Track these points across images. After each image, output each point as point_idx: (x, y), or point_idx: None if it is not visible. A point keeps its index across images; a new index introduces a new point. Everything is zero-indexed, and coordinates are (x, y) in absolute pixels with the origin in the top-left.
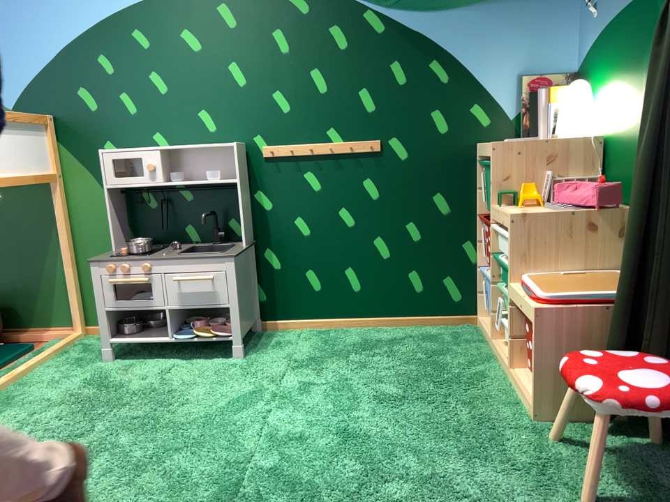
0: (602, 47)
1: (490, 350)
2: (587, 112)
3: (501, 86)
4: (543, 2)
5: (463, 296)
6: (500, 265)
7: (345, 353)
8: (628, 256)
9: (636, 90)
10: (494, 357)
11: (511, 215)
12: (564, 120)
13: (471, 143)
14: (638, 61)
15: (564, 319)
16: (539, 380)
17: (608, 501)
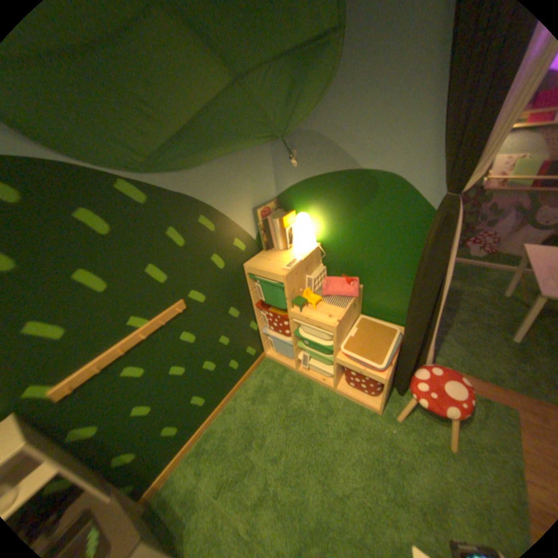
0: (309, 189)
1: (300, 375)
2: (313, 233)
3: (247, 220)
4: (255, 151)
5: (256, 350)
6: (319, 347)
7: (242, 456)
8: (413, 332)
9: (353, 225)
10: (308, 379)
11: (335, 327)
12: (297, 238)
13: (241, 266)
14: (354, 209)
15: (392, 372)
16: (384, 402)
17: (452, 439)
